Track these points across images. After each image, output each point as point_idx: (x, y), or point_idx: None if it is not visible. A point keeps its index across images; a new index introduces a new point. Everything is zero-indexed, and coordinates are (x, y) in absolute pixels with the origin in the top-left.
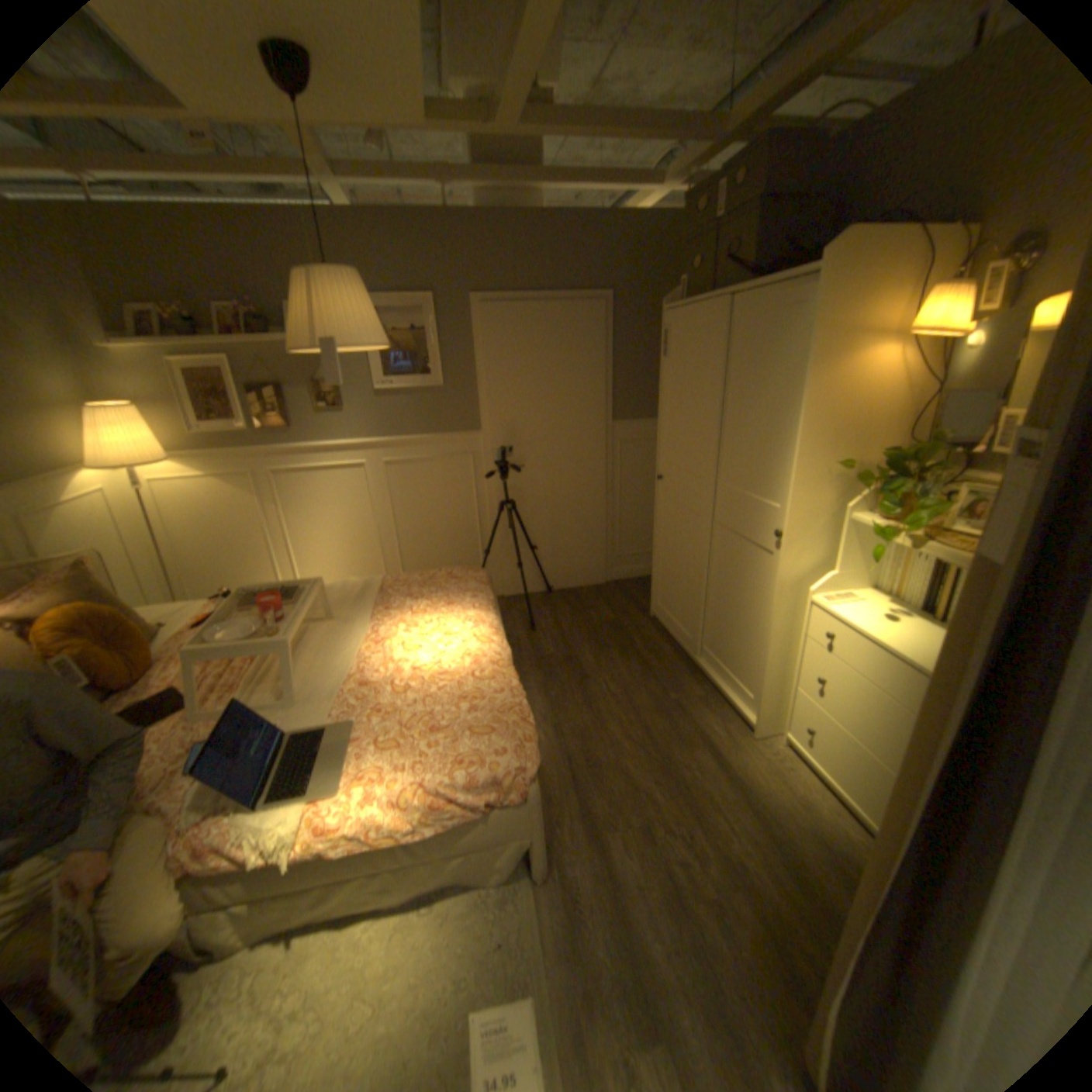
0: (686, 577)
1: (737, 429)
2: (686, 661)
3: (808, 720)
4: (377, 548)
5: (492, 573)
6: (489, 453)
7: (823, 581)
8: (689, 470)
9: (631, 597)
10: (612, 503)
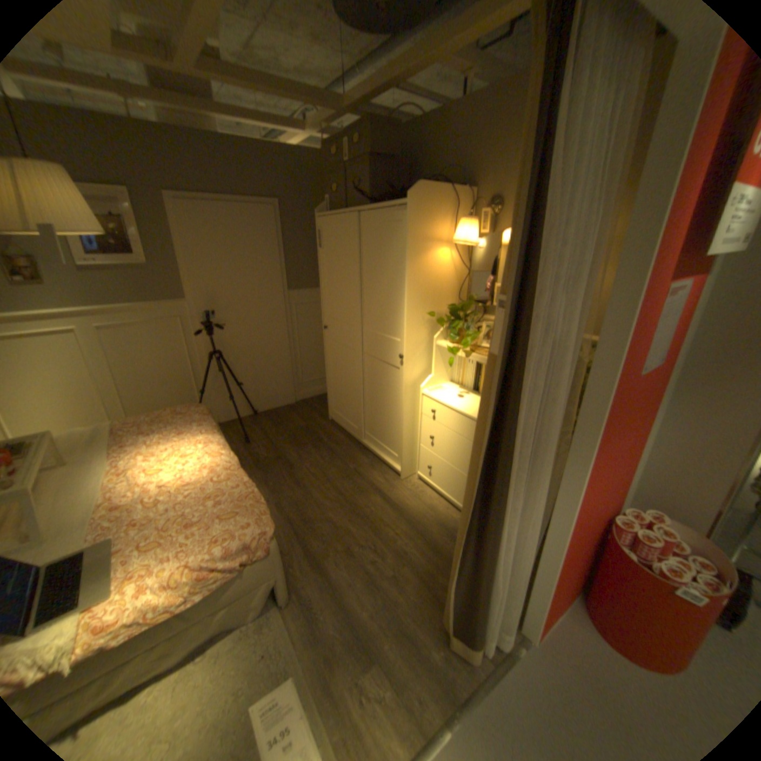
0: (350, 390)
1: (371, 295)
2: (356, 443)
3: (427, 461)
4: (97, 400)
5: (208, 406)
6: (195, 315)
7: (426, 380)
8: (344, 321)
9: (315, 409)
10: (294, 347)
